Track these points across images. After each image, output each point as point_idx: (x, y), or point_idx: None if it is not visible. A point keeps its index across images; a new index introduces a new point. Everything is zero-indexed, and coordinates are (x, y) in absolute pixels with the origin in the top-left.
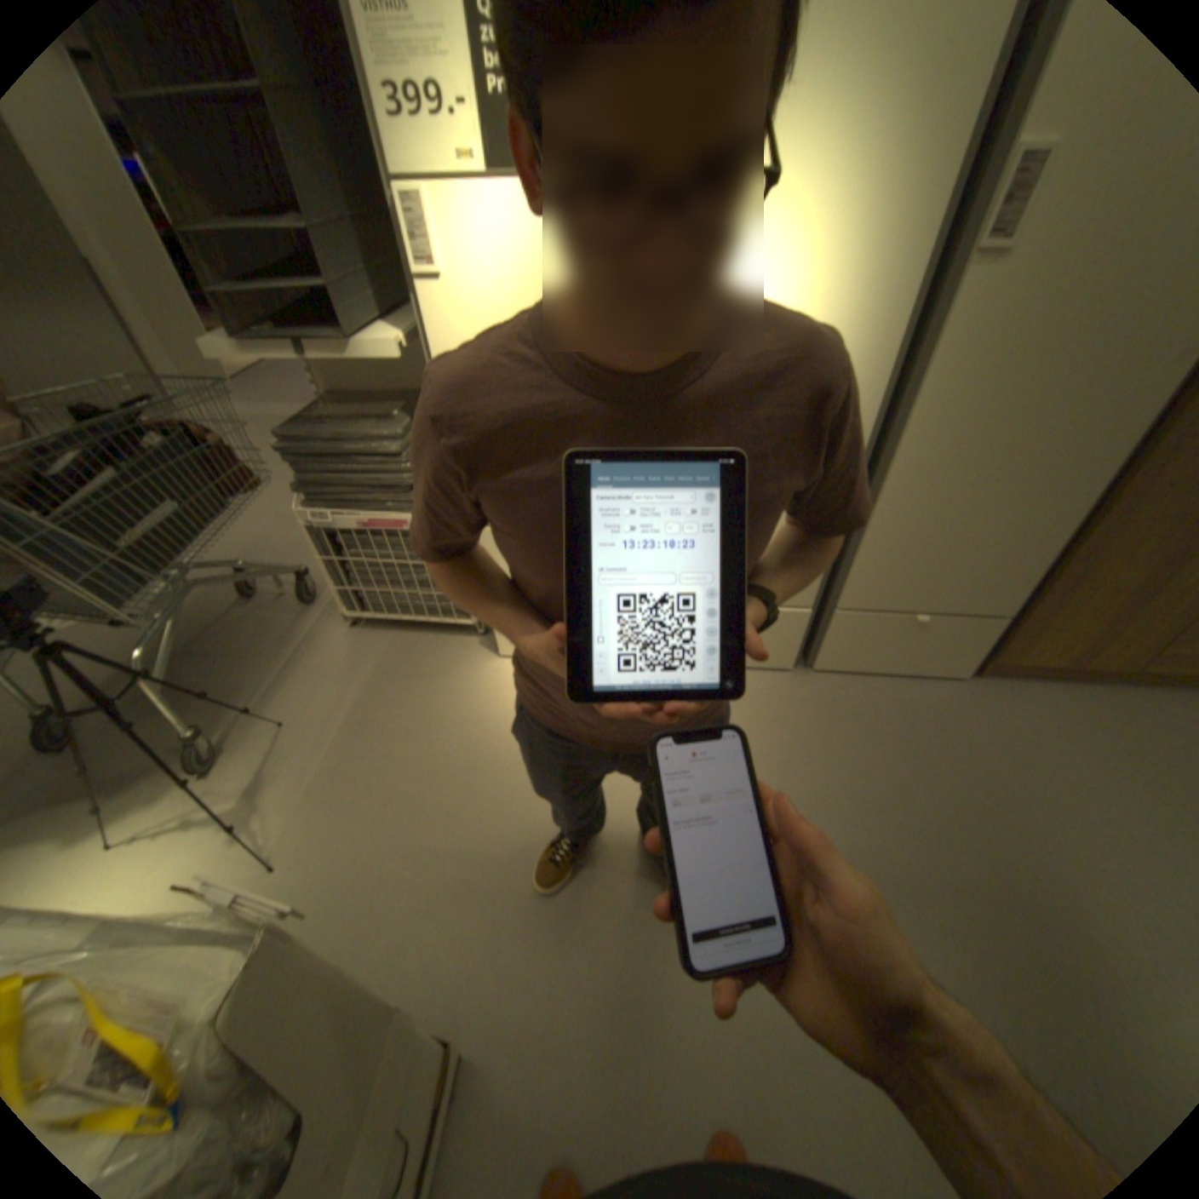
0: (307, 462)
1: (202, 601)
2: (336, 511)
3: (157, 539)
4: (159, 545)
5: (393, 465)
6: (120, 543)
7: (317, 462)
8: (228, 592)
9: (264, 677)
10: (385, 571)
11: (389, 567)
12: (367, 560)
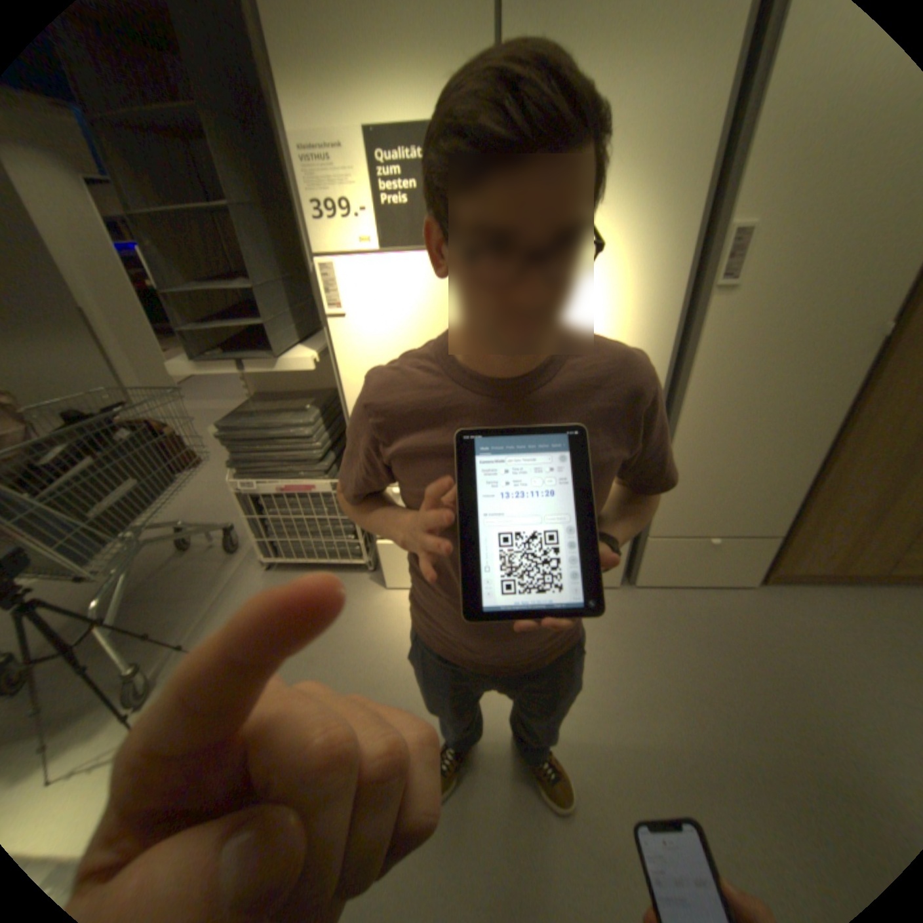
0: (241, 445)
1: (146, 555)
2: (261, 481)
3: (120, 510)
4: (121, 514)
5: (306, 445)
6: (92, 515)
7: (248, 445)
8: (168, 547)
9: (194, 617)
10: (297, 525)
11: (300, 521)
12: (282, 517)
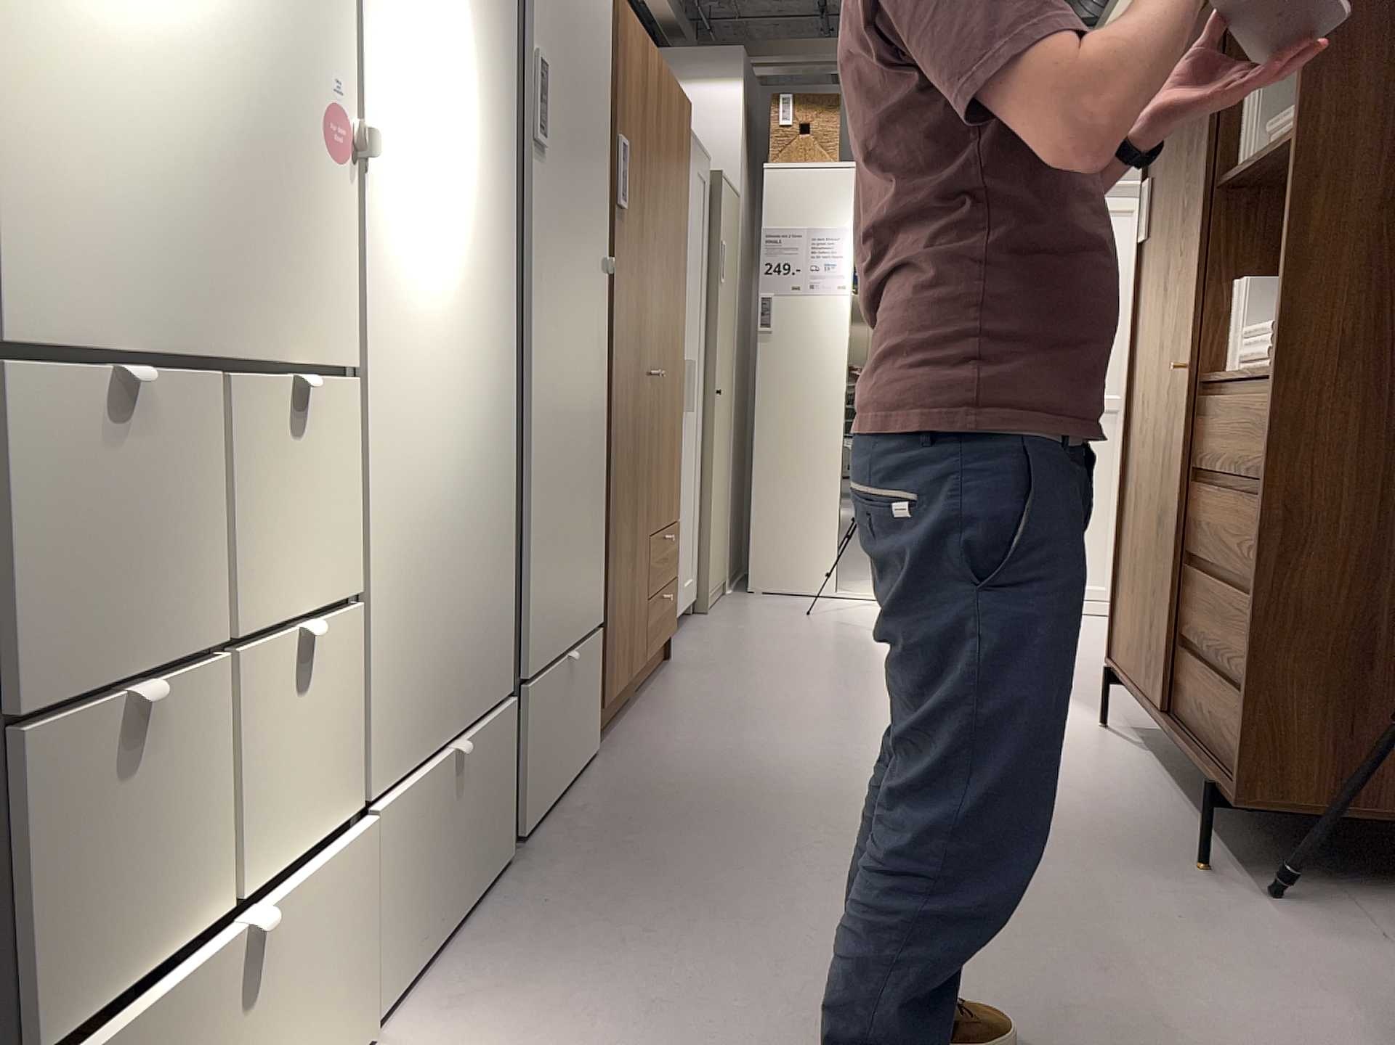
0: None
1: None
2: None
3: None
4: None
5: None
6: None
7: None
8: None
9: None
10: None
11: None
12: None
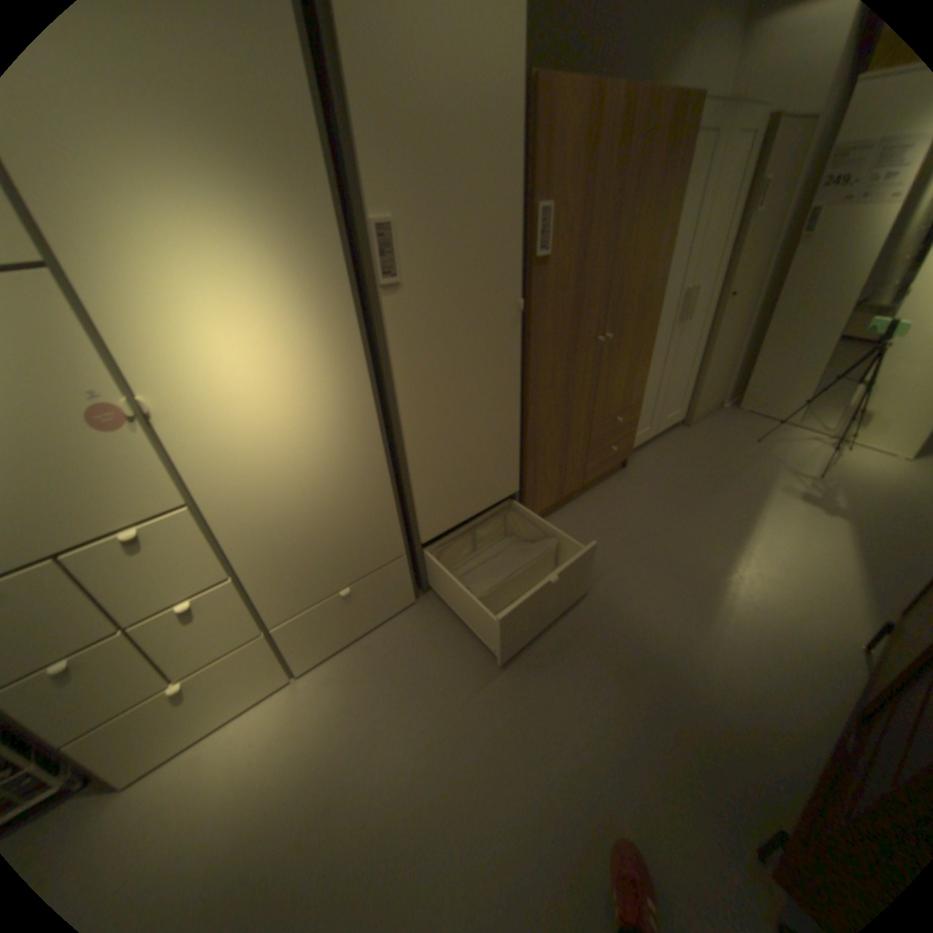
0: None
1: None
2: None
3: None
4: None
5: None
6: None
7: None
8: None
9: None
10: None
11: None
12: None
